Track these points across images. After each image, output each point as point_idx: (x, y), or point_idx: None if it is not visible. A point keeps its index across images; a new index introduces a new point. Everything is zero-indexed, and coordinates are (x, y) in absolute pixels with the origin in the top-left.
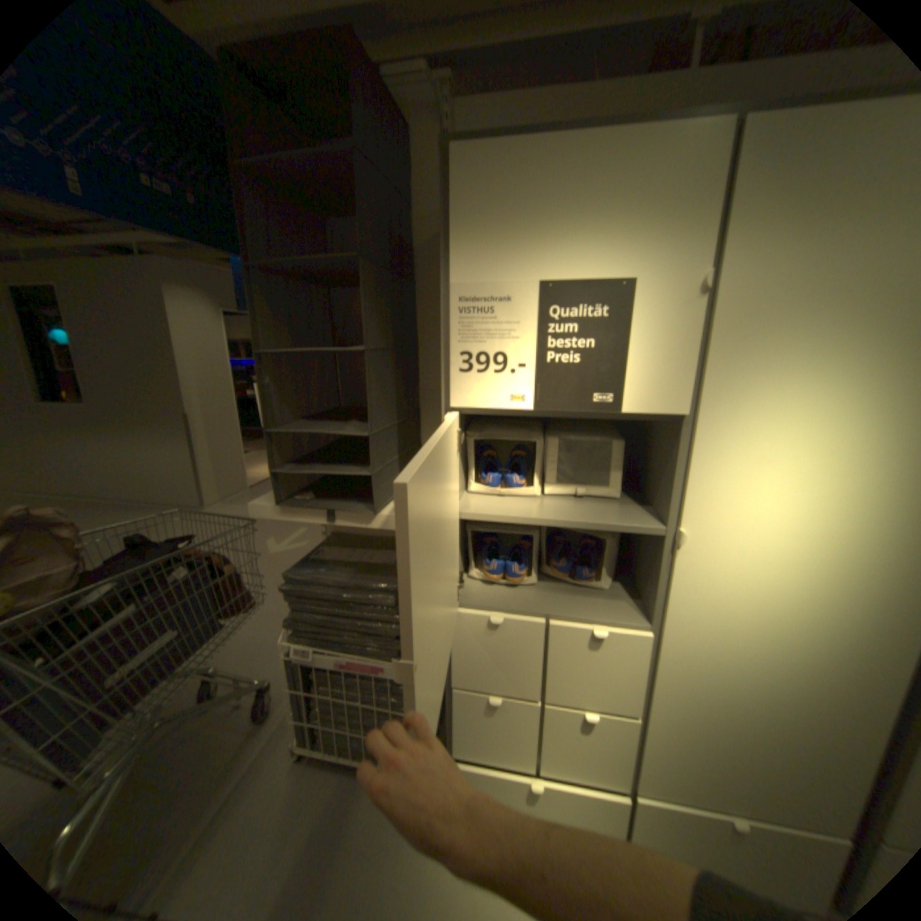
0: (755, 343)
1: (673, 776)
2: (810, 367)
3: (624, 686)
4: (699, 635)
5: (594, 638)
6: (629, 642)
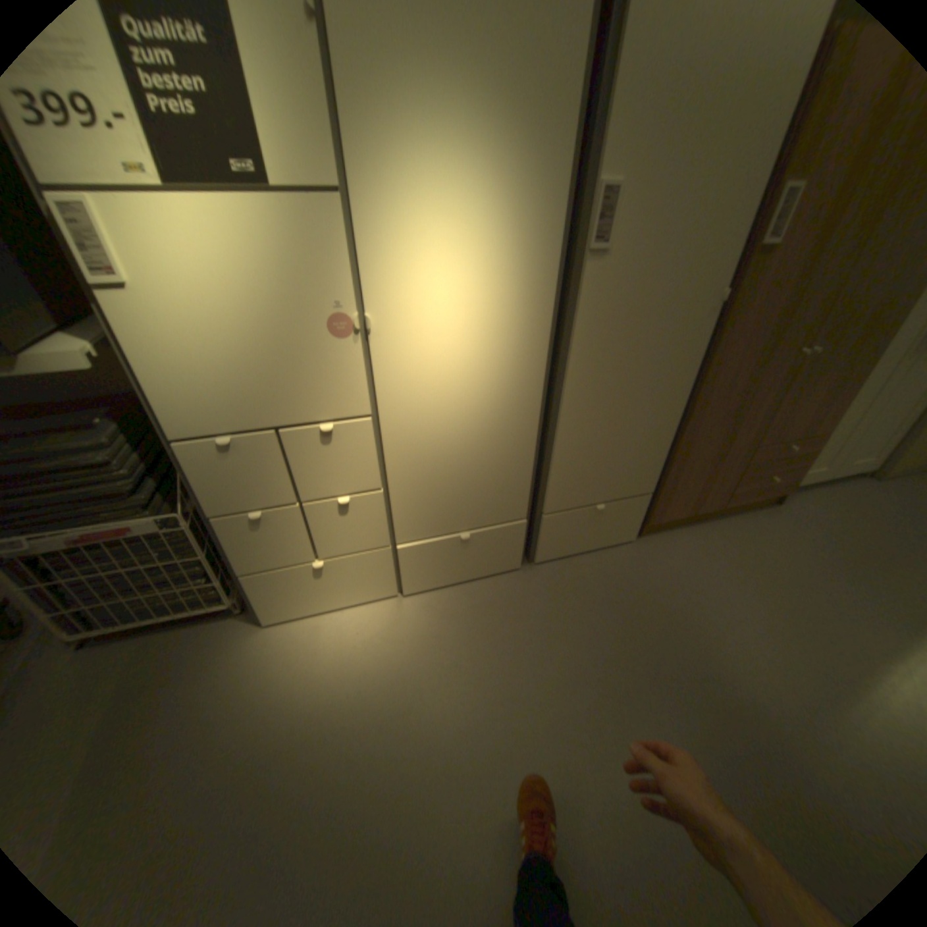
0: (378, 97)
1: (415, 521)
2: (431, 129)
3: (361, 467)
4: (405, 408)
5: (324, 433)
6: (353, 429)
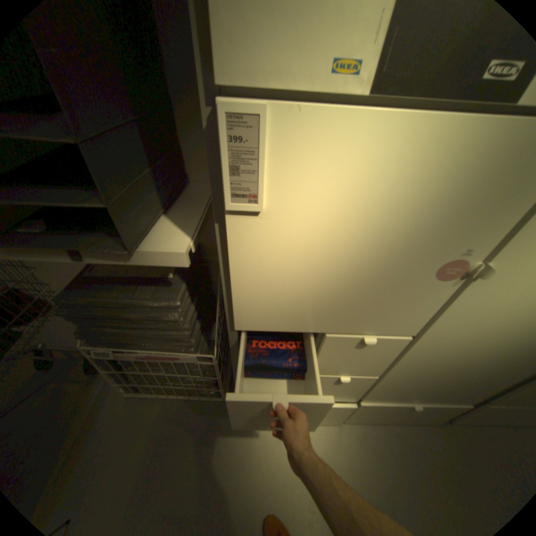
0: None
1: (388, 394)
2: None
3: (375, 363)
4: (451, 336)
5: (362, 341)
6: (391, 342)
